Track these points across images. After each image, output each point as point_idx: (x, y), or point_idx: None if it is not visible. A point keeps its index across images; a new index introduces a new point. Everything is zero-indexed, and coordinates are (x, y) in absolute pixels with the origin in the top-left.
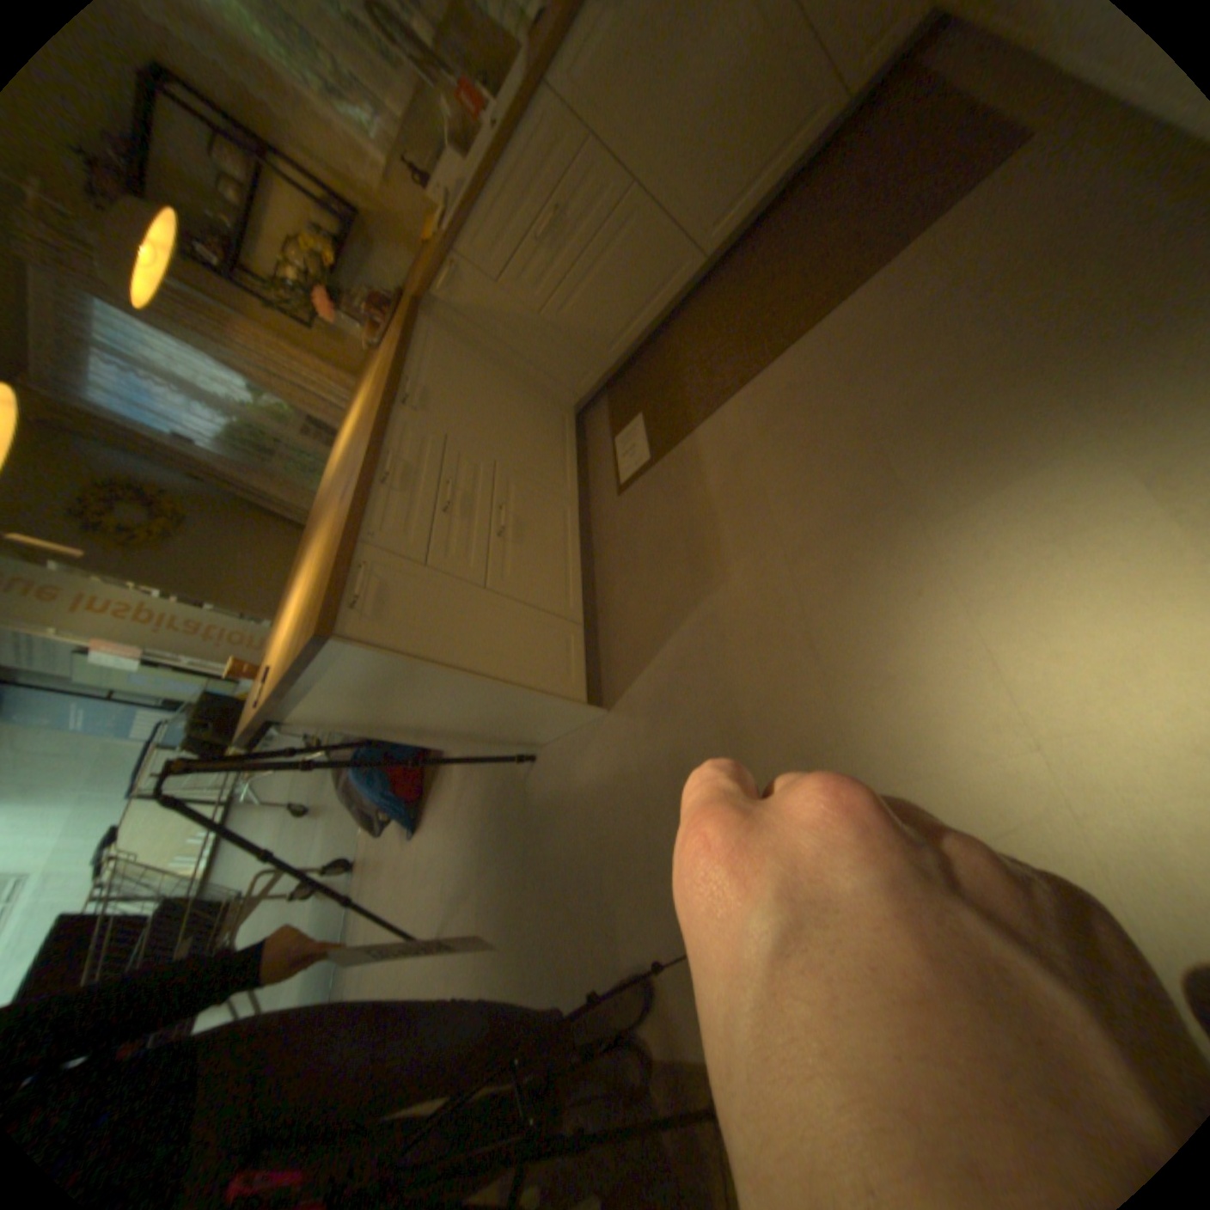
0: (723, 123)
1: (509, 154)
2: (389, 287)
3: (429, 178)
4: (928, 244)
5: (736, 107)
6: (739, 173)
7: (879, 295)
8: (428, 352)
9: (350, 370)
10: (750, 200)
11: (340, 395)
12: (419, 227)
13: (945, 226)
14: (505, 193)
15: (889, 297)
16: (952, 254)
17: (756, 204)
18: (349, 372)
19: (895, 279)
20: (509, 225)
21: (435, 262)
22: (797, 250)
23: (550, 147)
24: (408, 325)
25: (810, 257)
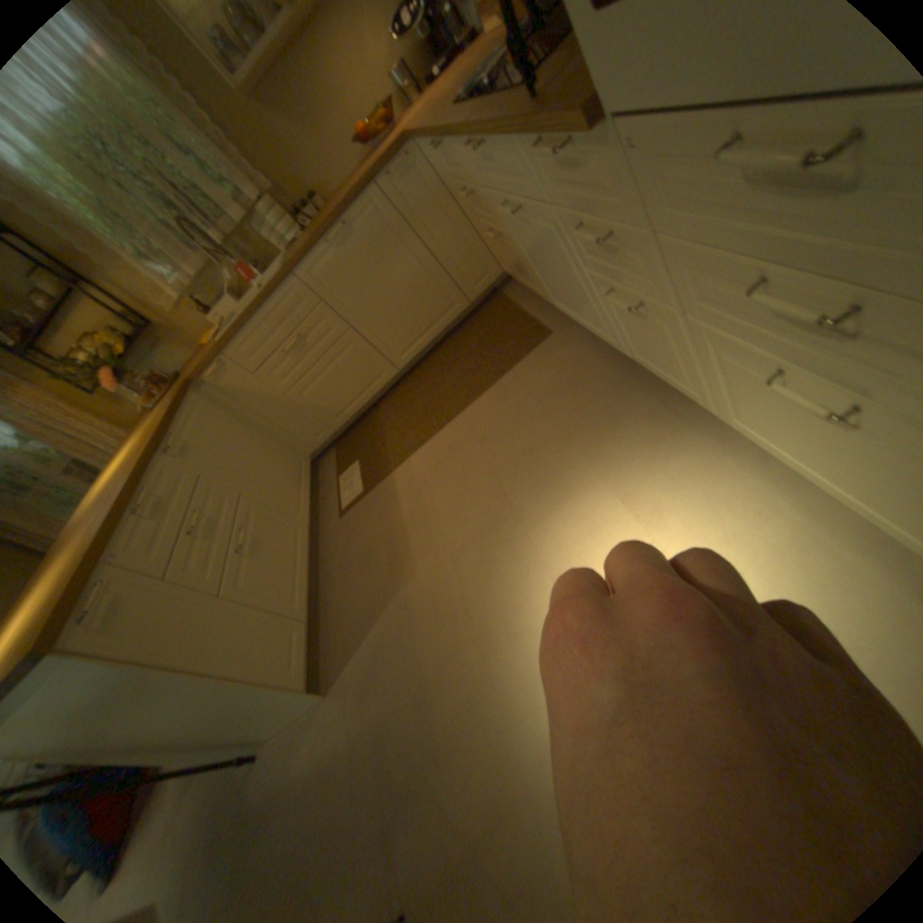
0: (401, 305)
1: (266, 306)
2: (168, 371)
3: (209, 310)
4: (512, 375)
5: (408, 299)
6: (413, 330)
7: (492, 399)
8: (192, 416)
9: (122, 426)
10: (421, 343)
11: (108, 444)
12: (198, 336)
13: (519, 367)
14: (262, 325)
15: (497, 400)
16: (524, 381)
17: (425, 346)
18: (121, 427)
19: (499, 391)
20: (264, 343)
21: (205, 360)
22: (449, 371)
23: (295, 305)
24: (177, 398)
25: (456, 376)
